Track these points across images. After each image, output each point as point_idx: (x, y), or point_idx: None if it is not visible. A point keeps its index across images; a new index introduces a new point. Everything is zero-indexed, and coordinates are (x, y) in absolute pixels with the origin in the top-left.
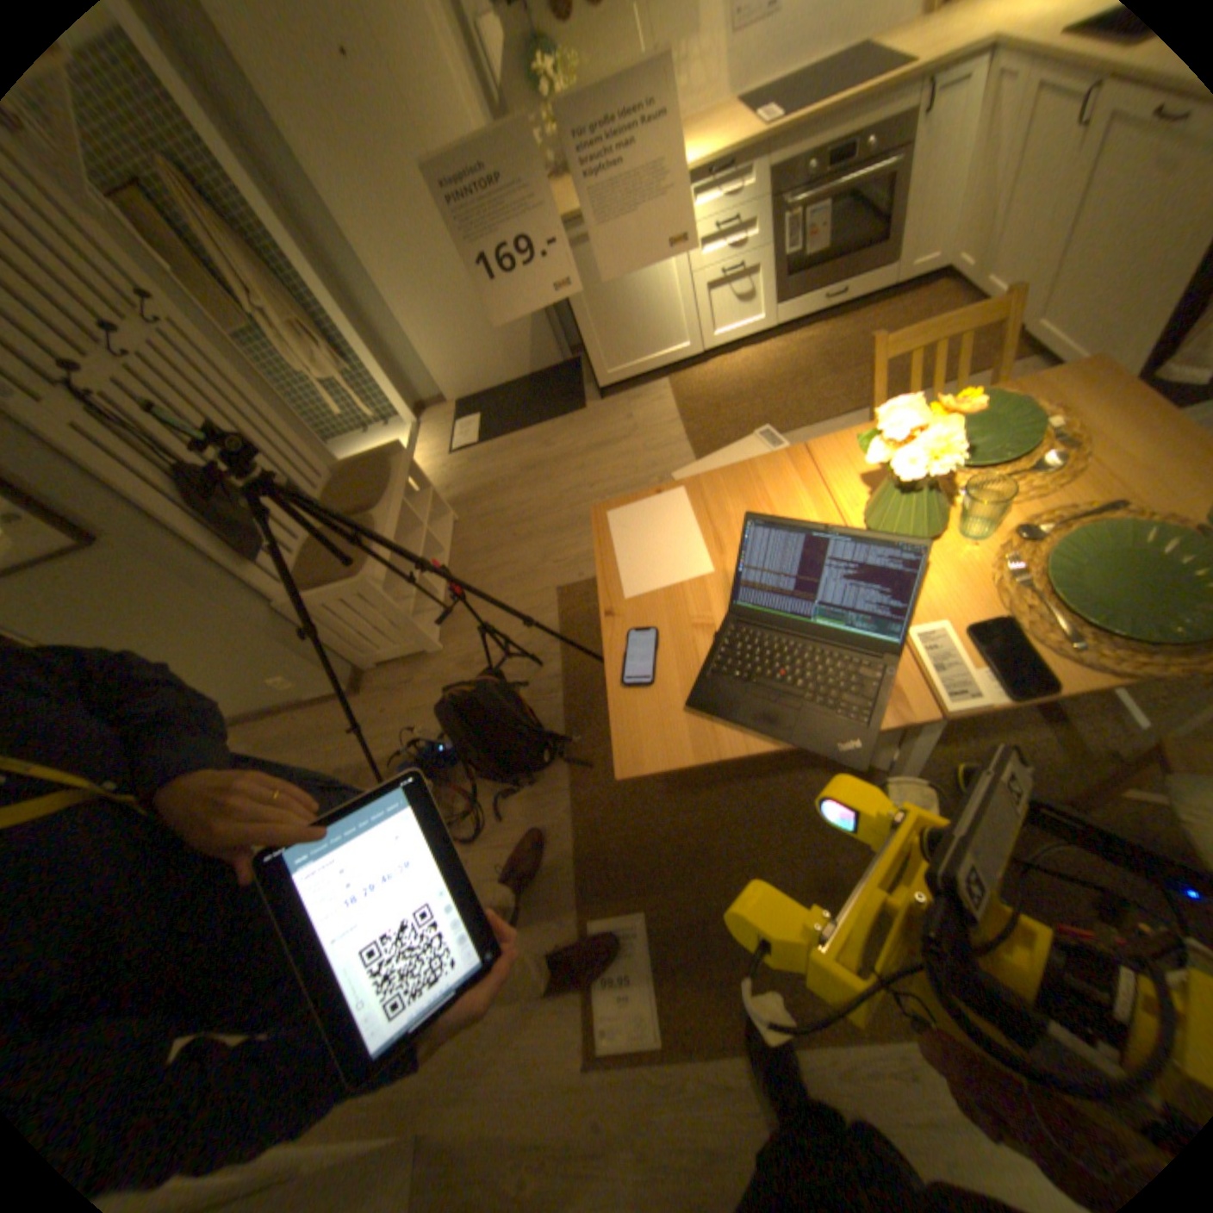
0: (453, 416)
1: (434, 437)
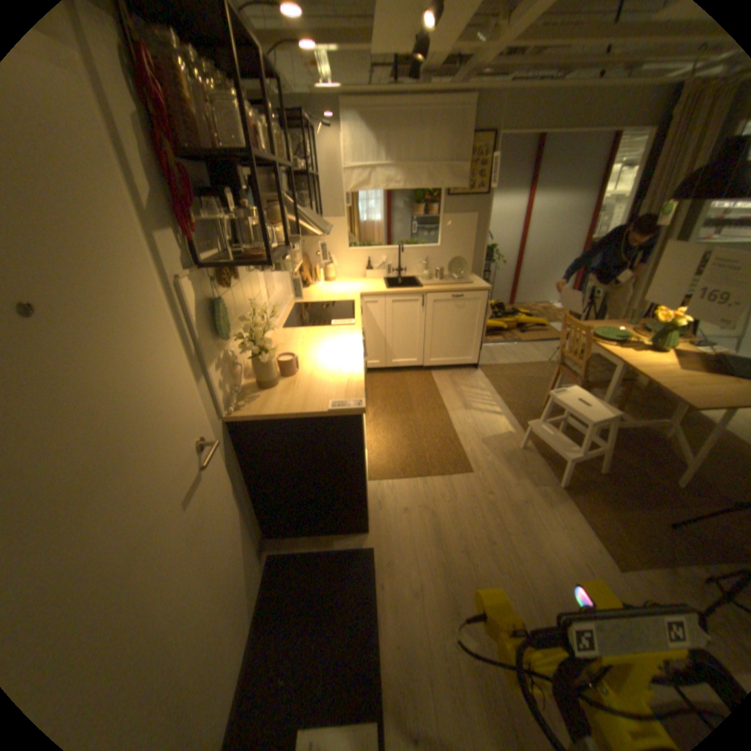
0: None
1: None
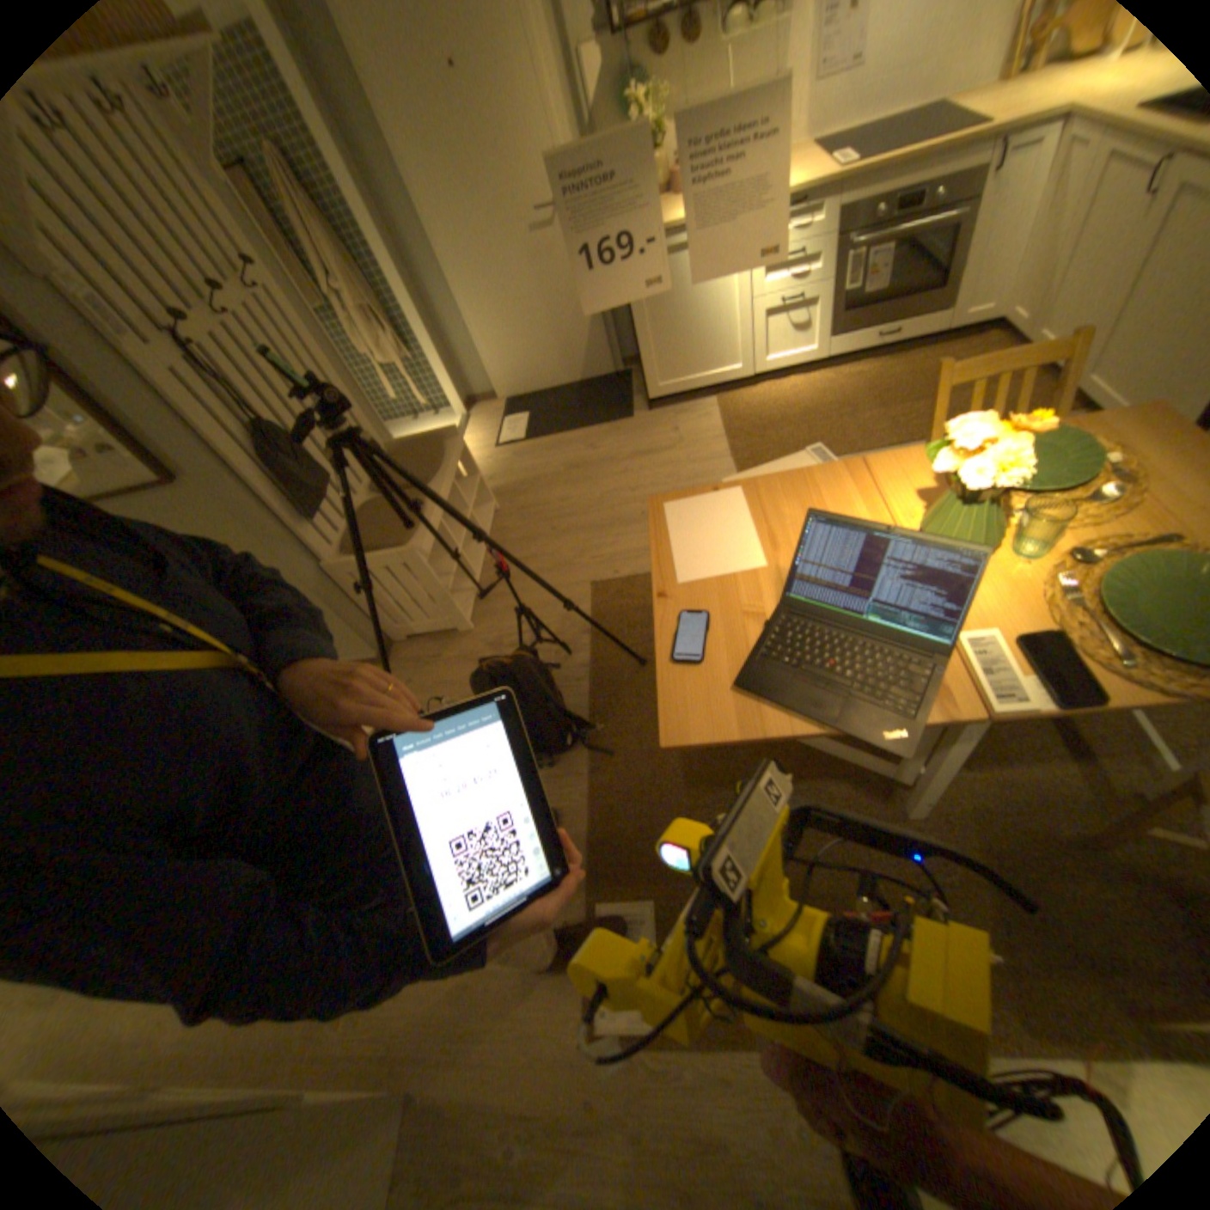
0: (502, 413)
1: (482, 430)
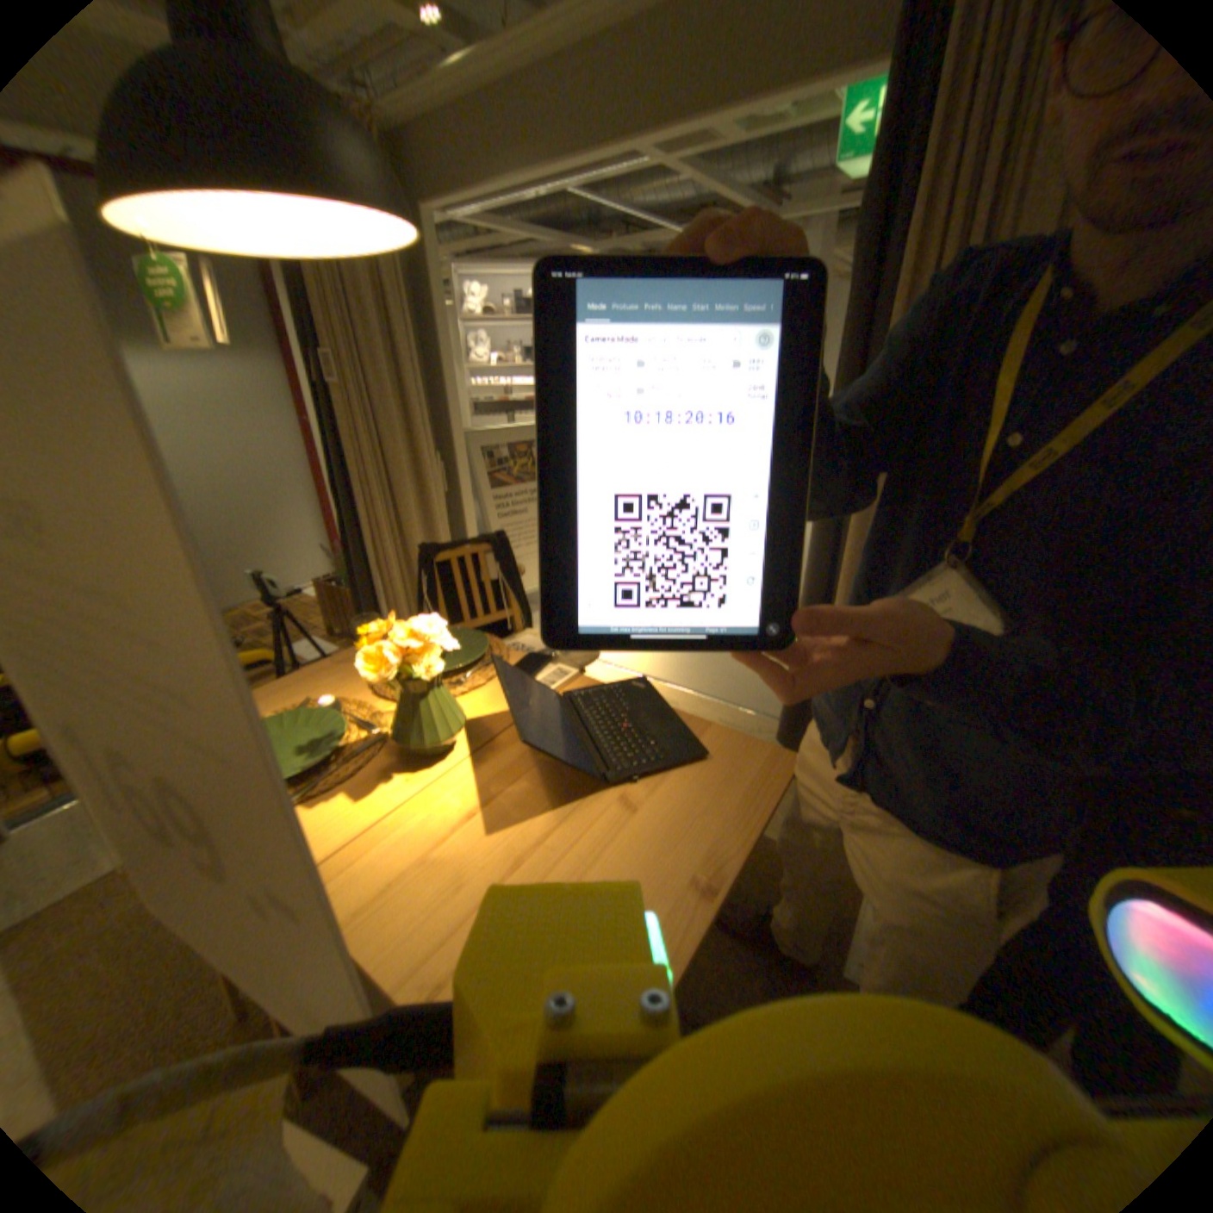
0: None
1: None
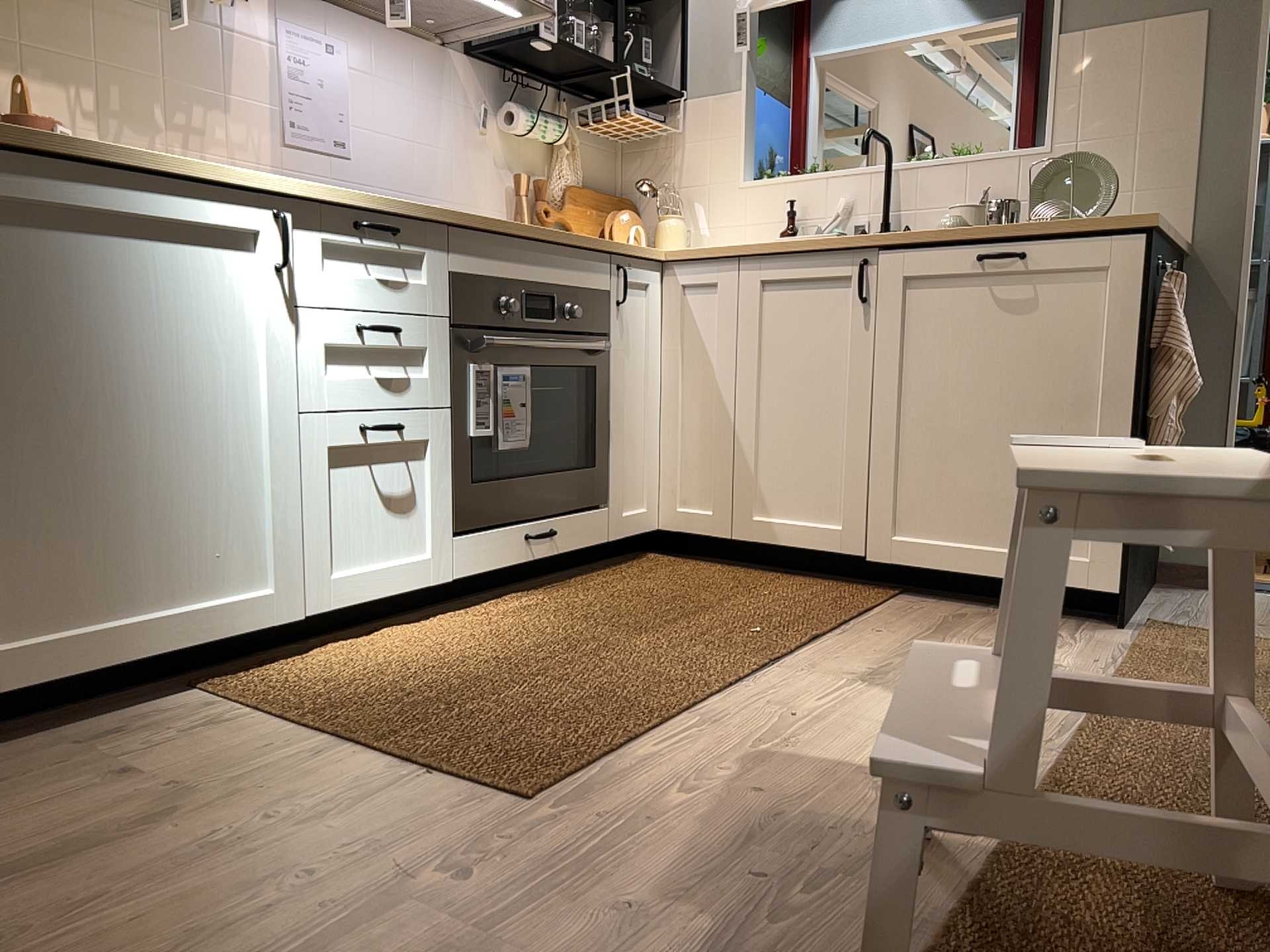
0: None
1: None
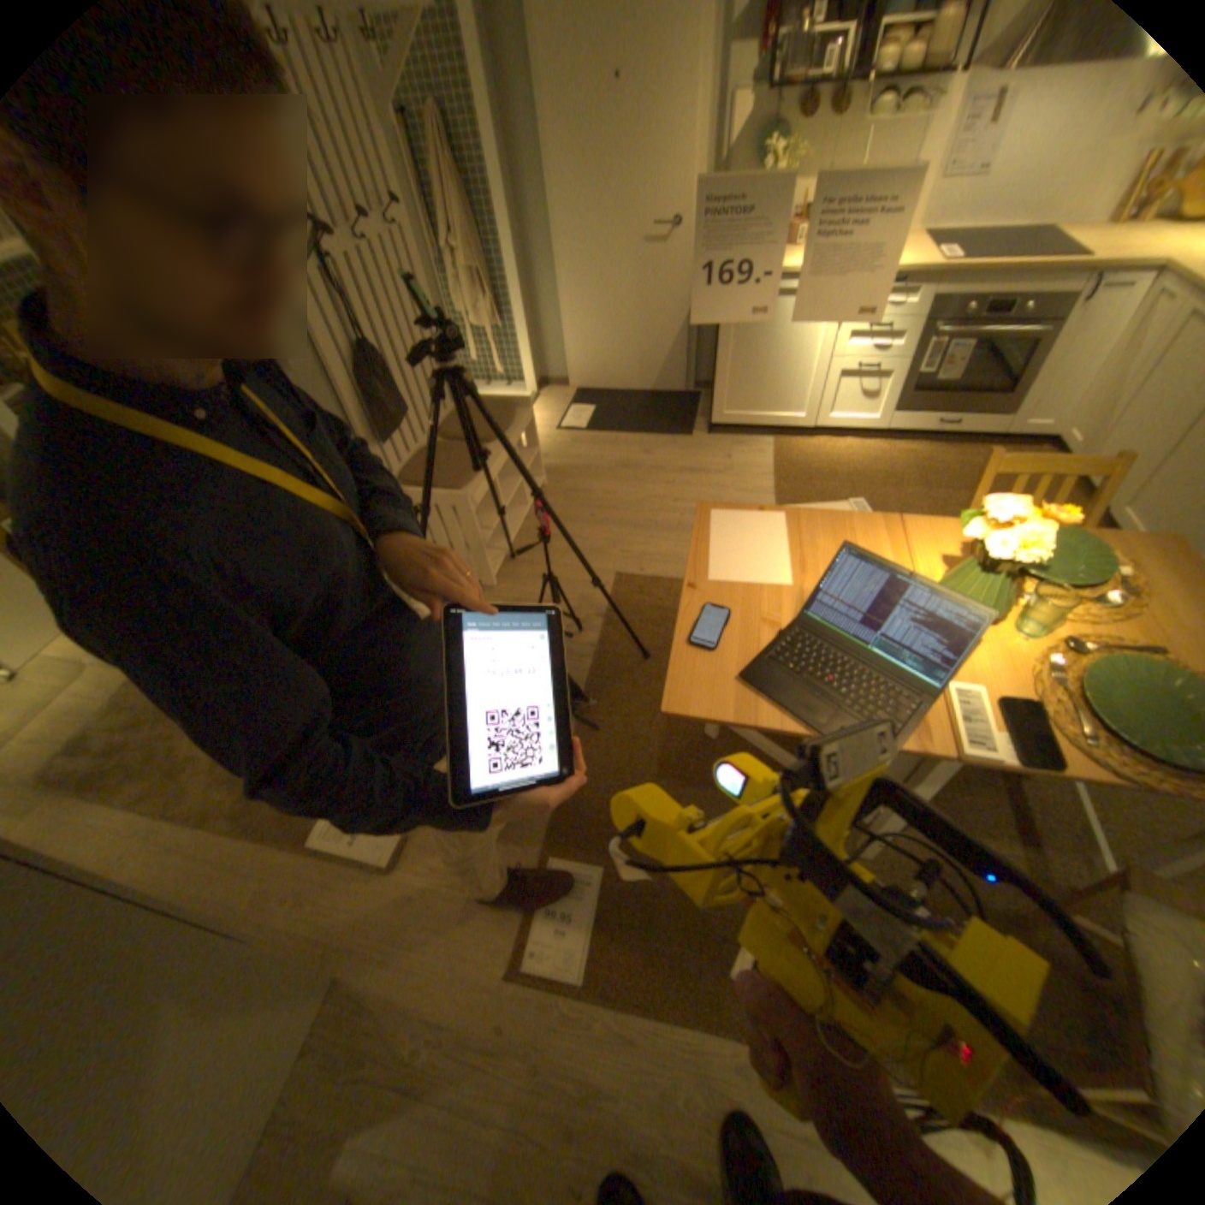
0: (570, 400)
1: (548, 410)
